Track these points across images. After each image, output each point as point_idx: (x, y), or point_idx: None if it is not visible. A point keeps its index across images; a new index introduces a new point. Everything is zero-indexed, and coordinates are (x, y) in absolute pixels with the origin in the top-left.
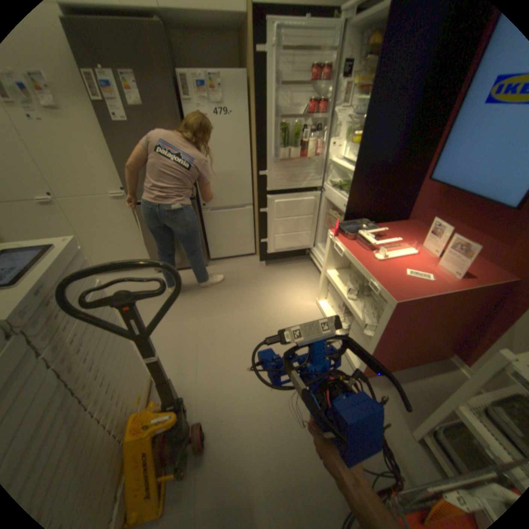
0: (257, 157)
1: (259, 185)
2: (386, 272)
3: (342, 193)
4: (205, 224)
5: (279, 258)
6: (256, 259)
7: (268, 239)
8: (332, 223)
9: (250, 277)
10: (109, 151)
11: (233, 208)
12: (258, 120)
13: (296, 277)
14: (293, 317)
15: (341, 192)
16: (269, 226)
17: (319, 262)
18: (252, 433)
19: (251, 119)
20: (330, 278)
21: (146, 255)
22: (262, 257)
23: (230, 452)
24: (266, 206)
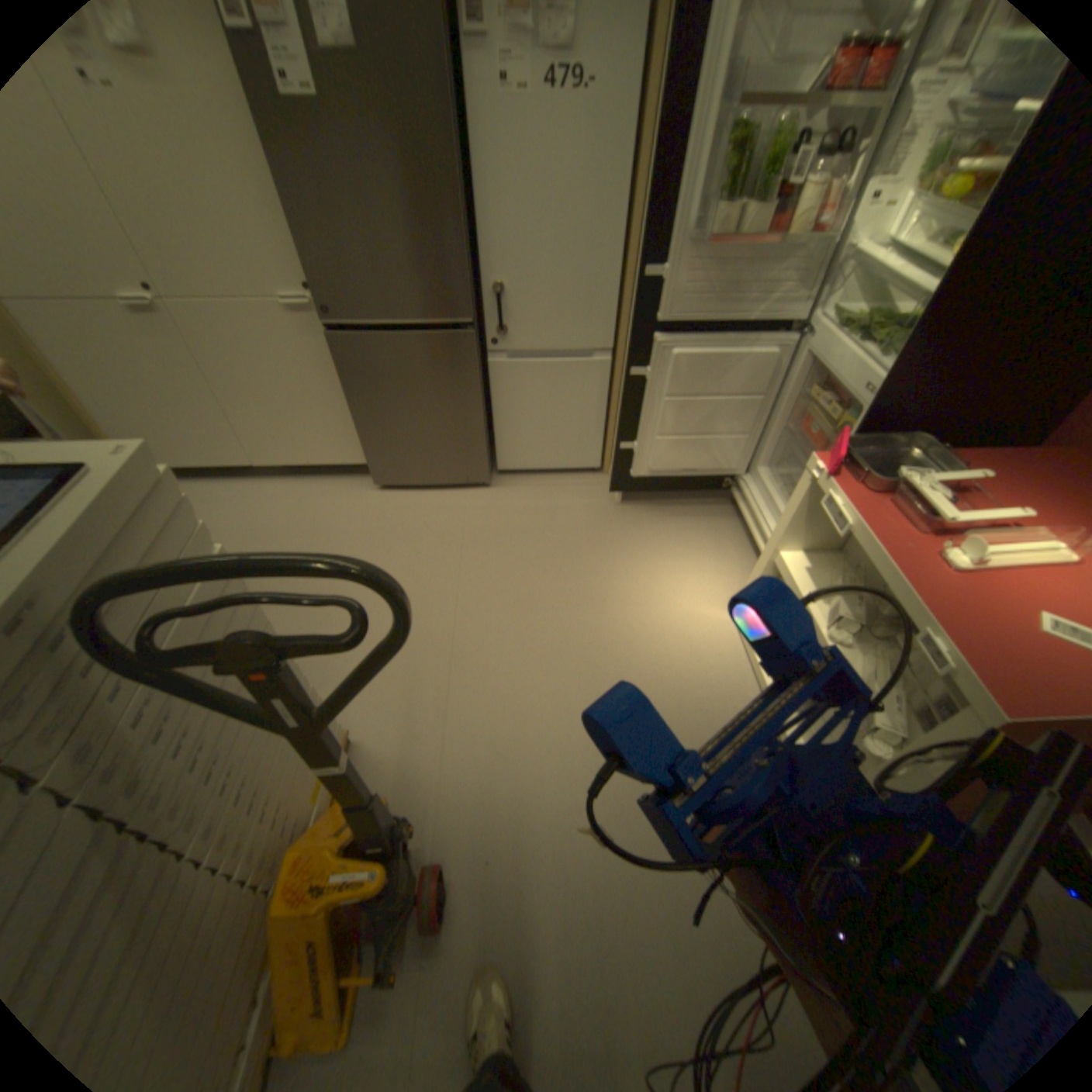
0: (646, 222)
1: (637, 303)
2: (976, 613)
3: (868, 349)
4: (492, 388)
5: (657, 488)
6: (601, 482)
7: (640, 442)
8: (811, 422)
9: (583, 527)
10: (274, 182)
11: (562, 355)
12: (665, 107)
13: (690, 541)
14: (673, 641)
15: (862, 343)
16: (646, 412)
17: (753, 512)
18: (550, 904)
19: (646, 103)
20: (782, 568)
21: (357, 446)
22: (616, 482)
23: (499, 938)
24: (647, 360)
